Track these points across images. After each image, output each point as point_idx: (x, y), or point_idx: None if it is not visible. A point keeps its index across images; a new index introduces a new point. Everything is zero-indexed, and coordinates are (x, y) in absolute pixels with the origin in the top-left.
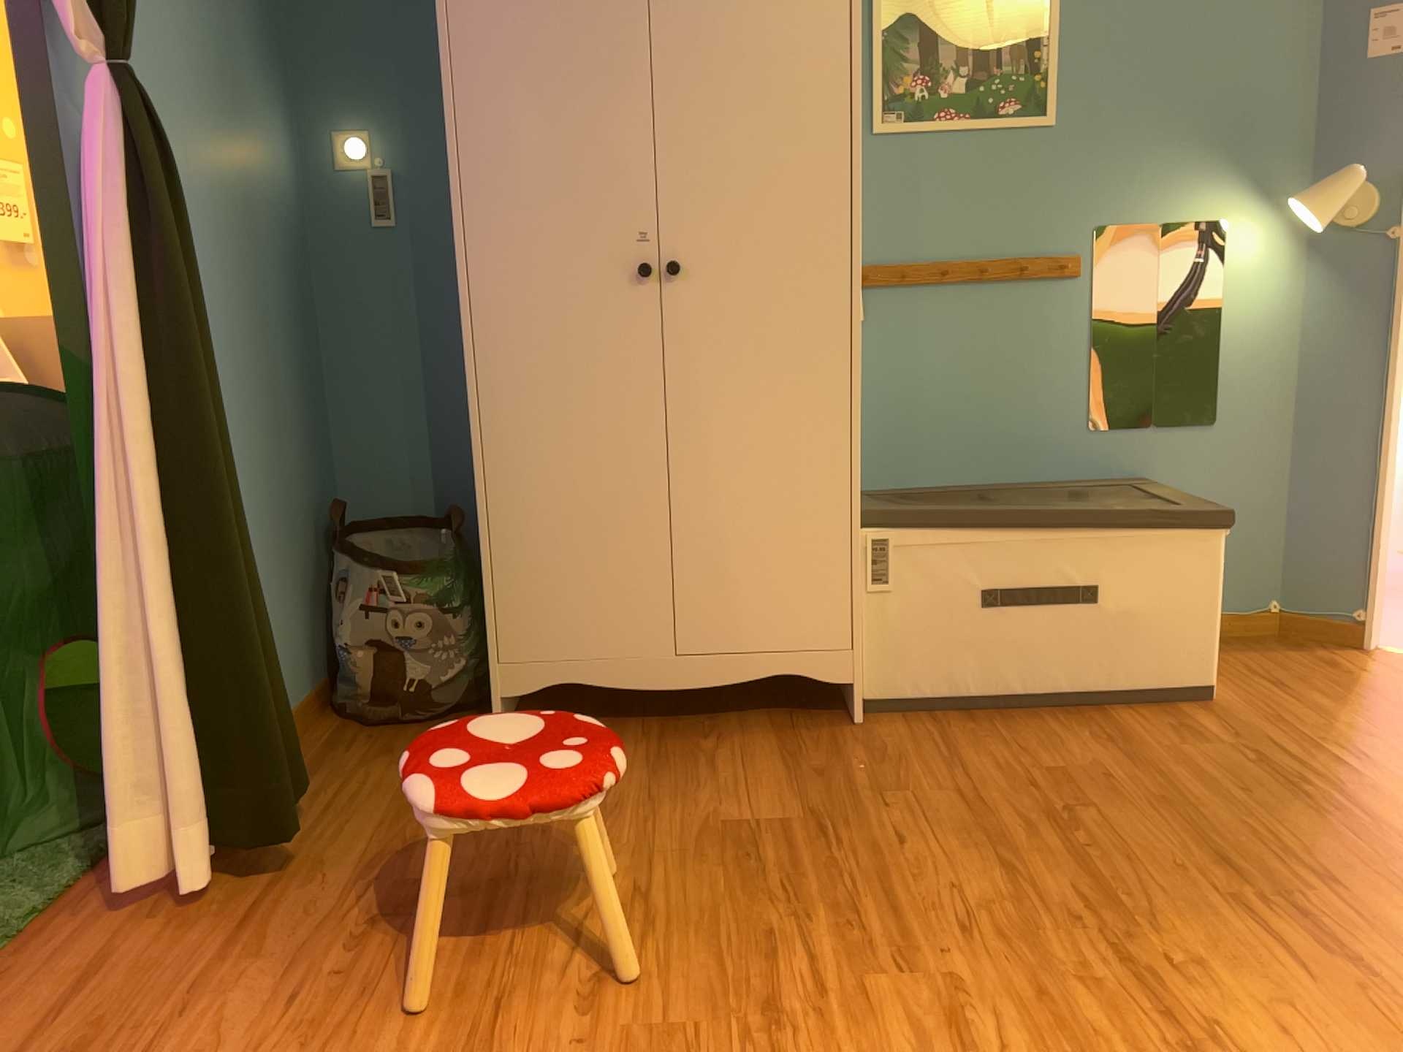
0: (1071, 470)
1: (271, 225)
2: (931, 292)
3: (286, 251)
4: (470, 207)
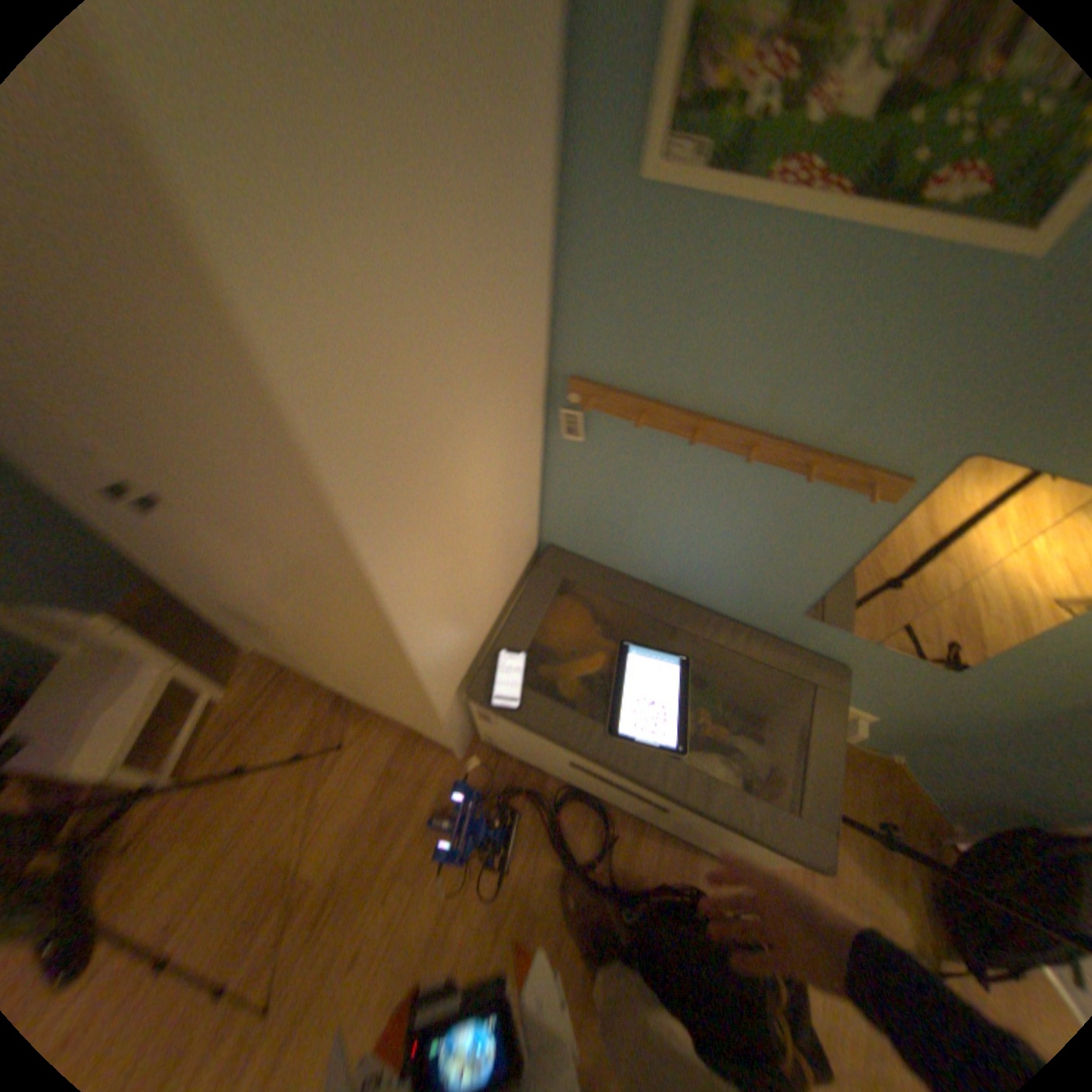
0: (767, 632)
1: None
2: (679, 443)
3: None
4: None
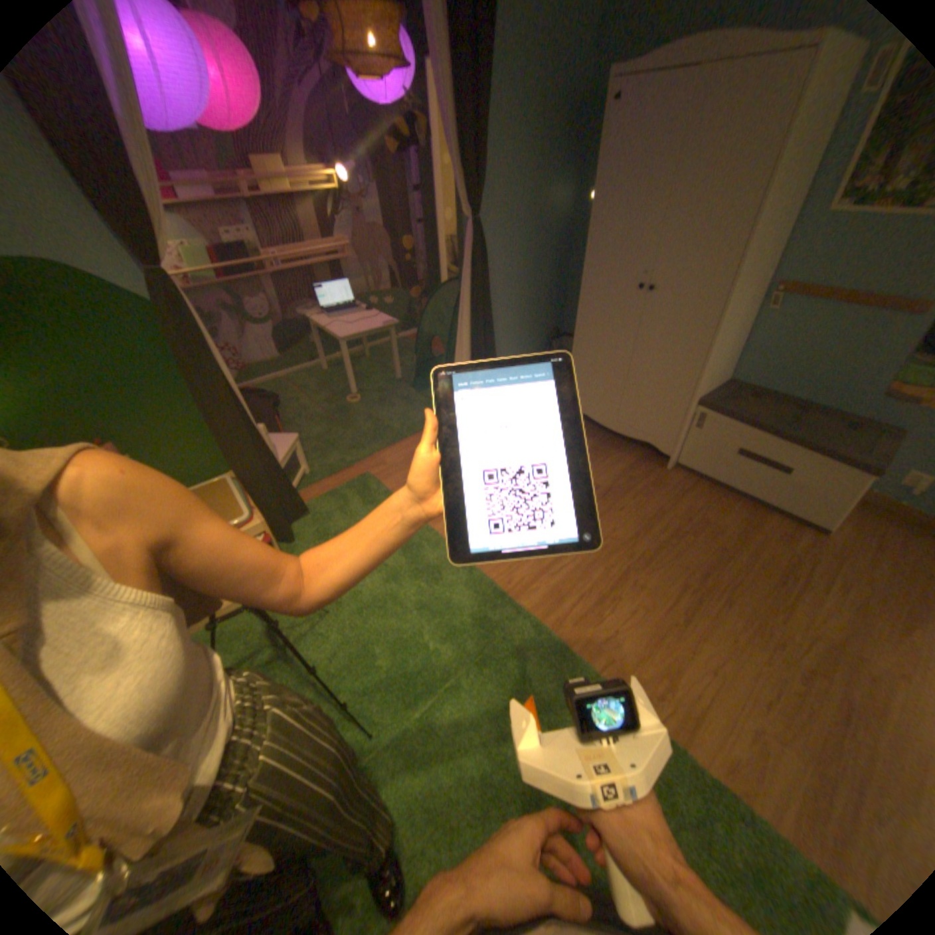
0: (860, 411)
1: (549, 233)
2: (824, 303)
3: (555, 240)
4: (592, 249)
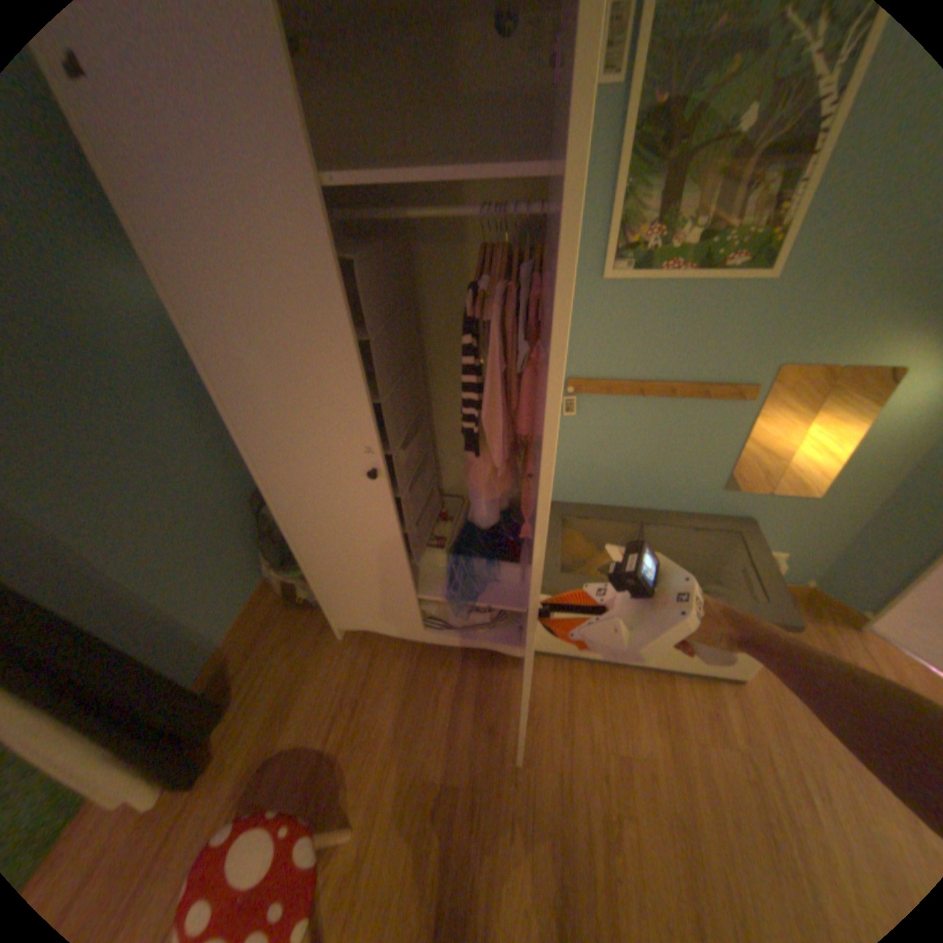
0: (704, 509)
1: (142, 365)
2: (630, 400)
3: (167, 369)
4: (237, 417)
